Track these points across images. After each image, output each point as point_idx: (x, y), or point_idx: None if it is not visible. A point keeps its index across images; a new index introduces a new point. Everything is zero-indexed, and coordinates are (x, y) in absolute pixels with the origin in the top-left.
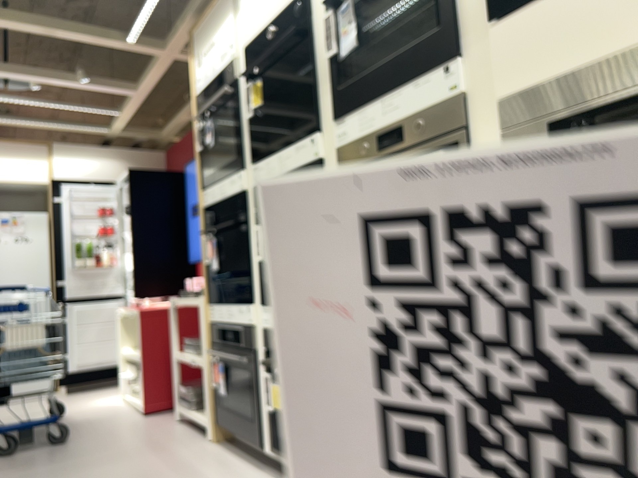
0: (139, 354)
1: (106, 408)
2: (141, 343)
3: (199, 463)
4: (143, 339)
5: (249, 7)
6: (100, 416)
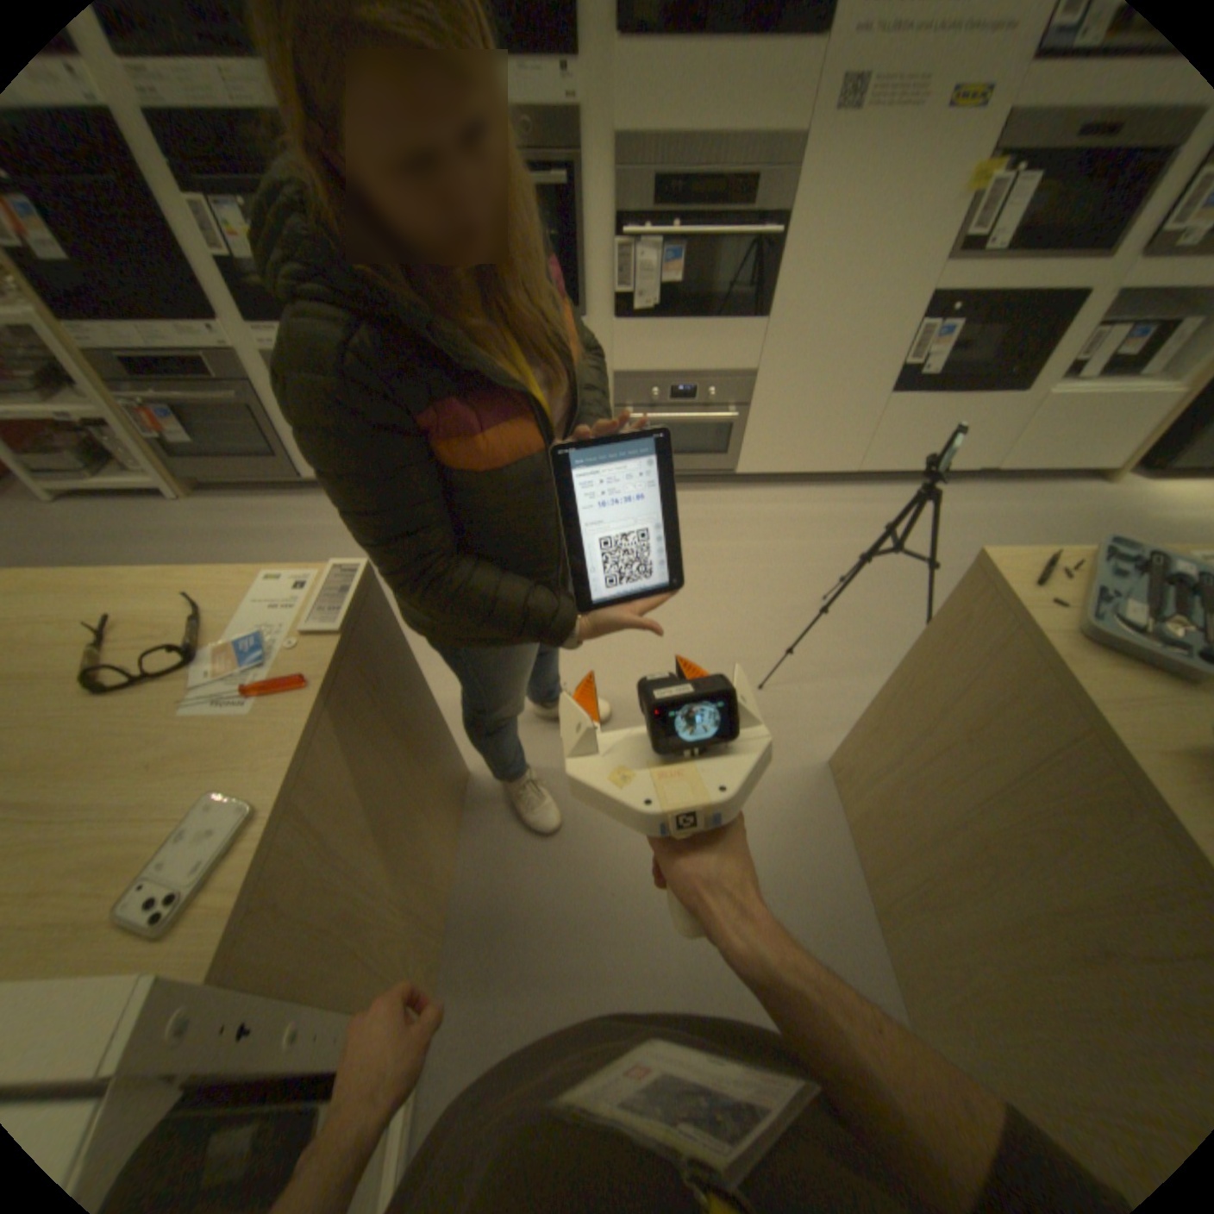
0: None
1: None
2: None
3: (216, 524)
4: None
5: None
6: None
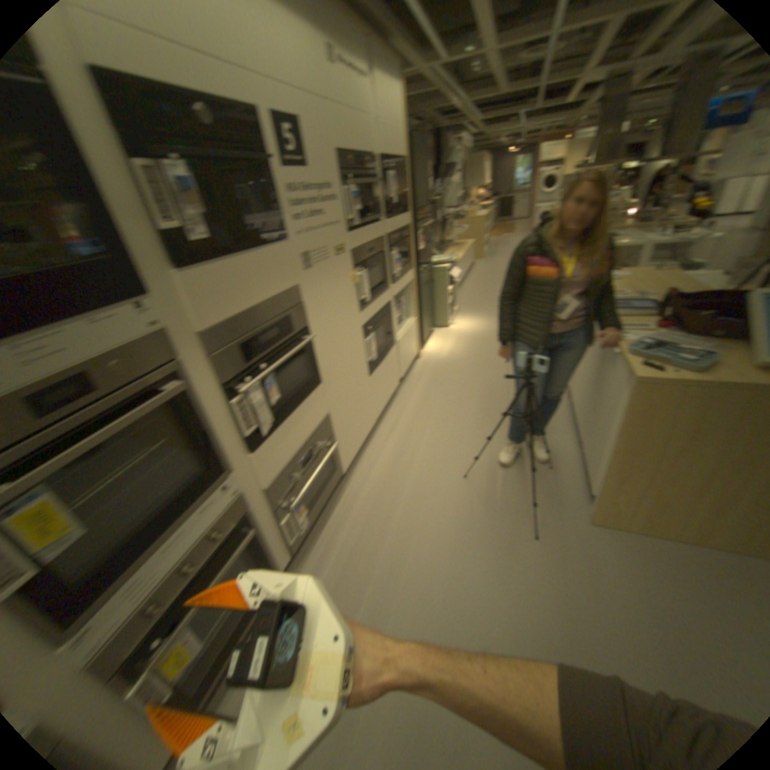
0: None
1: None
2: None
3: None
4: None
5: None
6: None
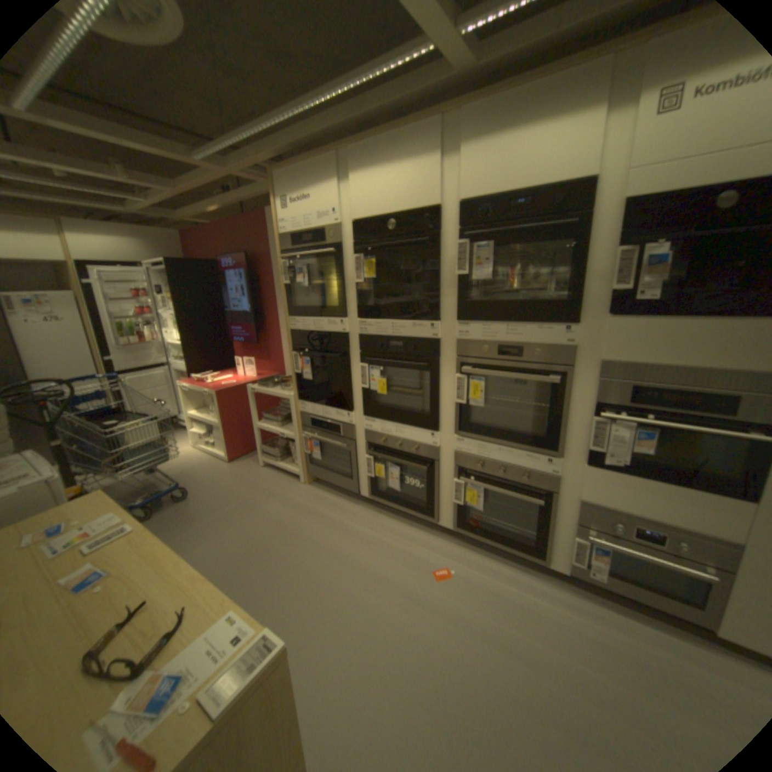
0: (213, 421)
1: (187, 459)
2: (214, 414)
3: (311, 505)
4: (221, 414)
5: (363, 189)
6: (190, 468)
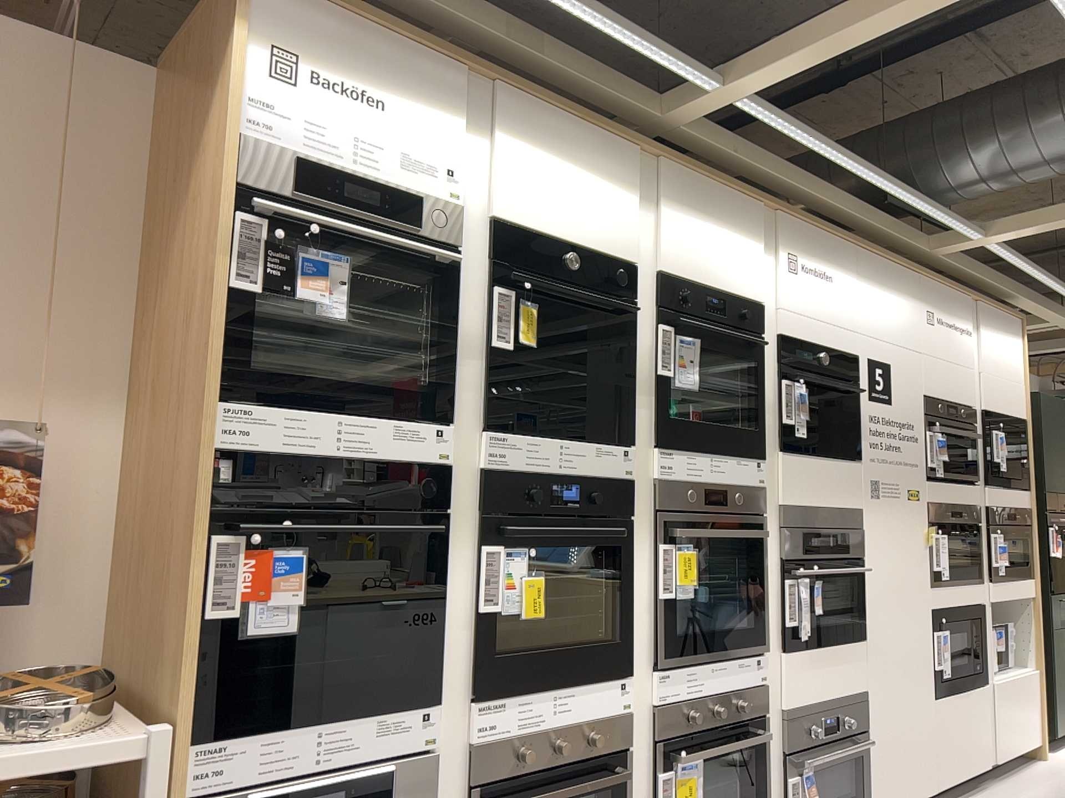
0: None
1: None
2: None
3: None
4: None
5: (527, 182)
6: None
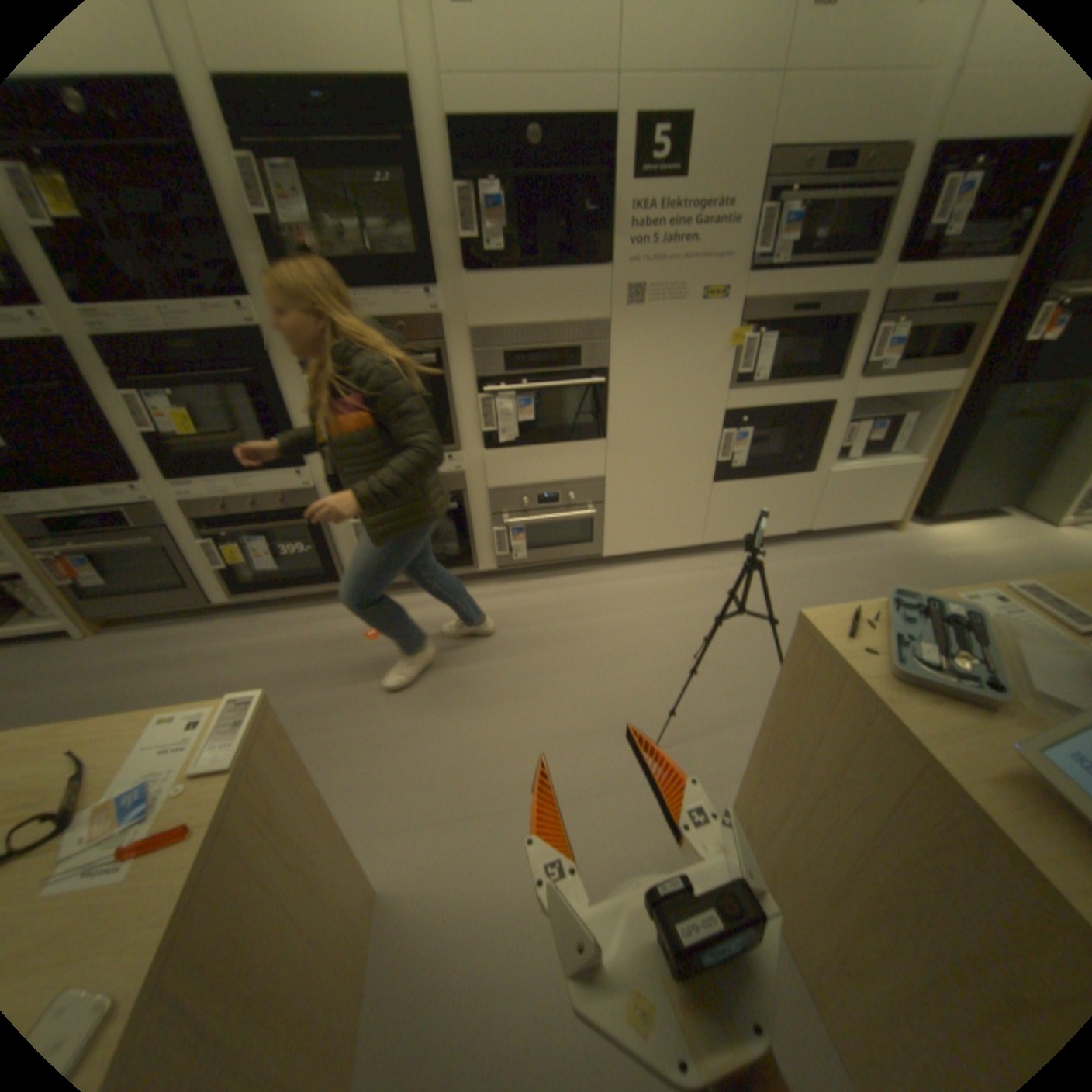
0: None
1: None
2: None
3: (123, 658)
4: None
5: None
6: None
